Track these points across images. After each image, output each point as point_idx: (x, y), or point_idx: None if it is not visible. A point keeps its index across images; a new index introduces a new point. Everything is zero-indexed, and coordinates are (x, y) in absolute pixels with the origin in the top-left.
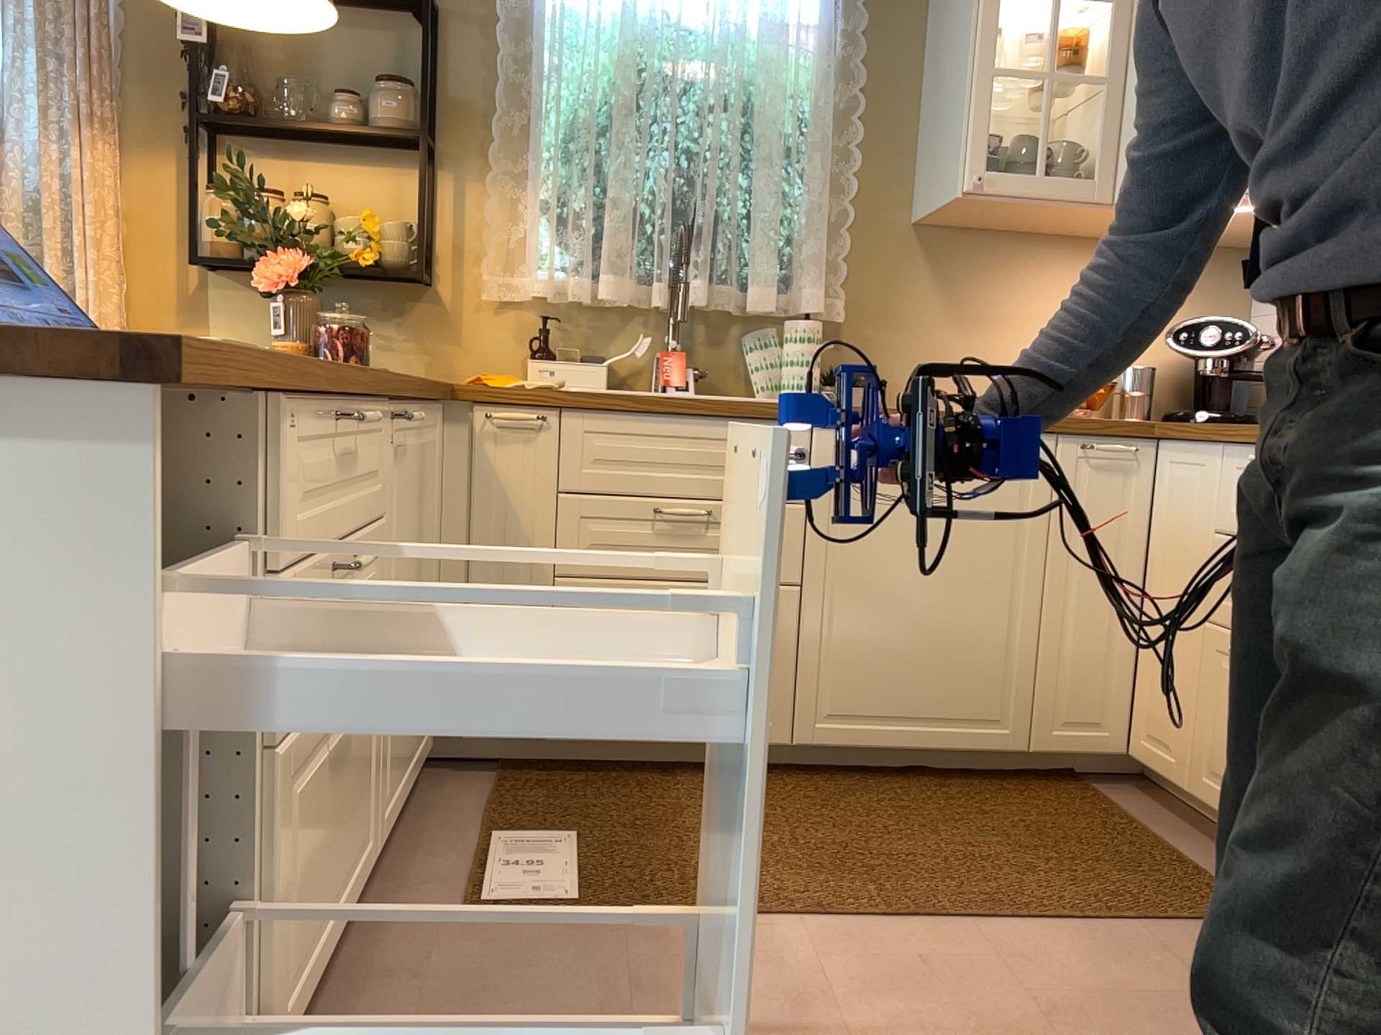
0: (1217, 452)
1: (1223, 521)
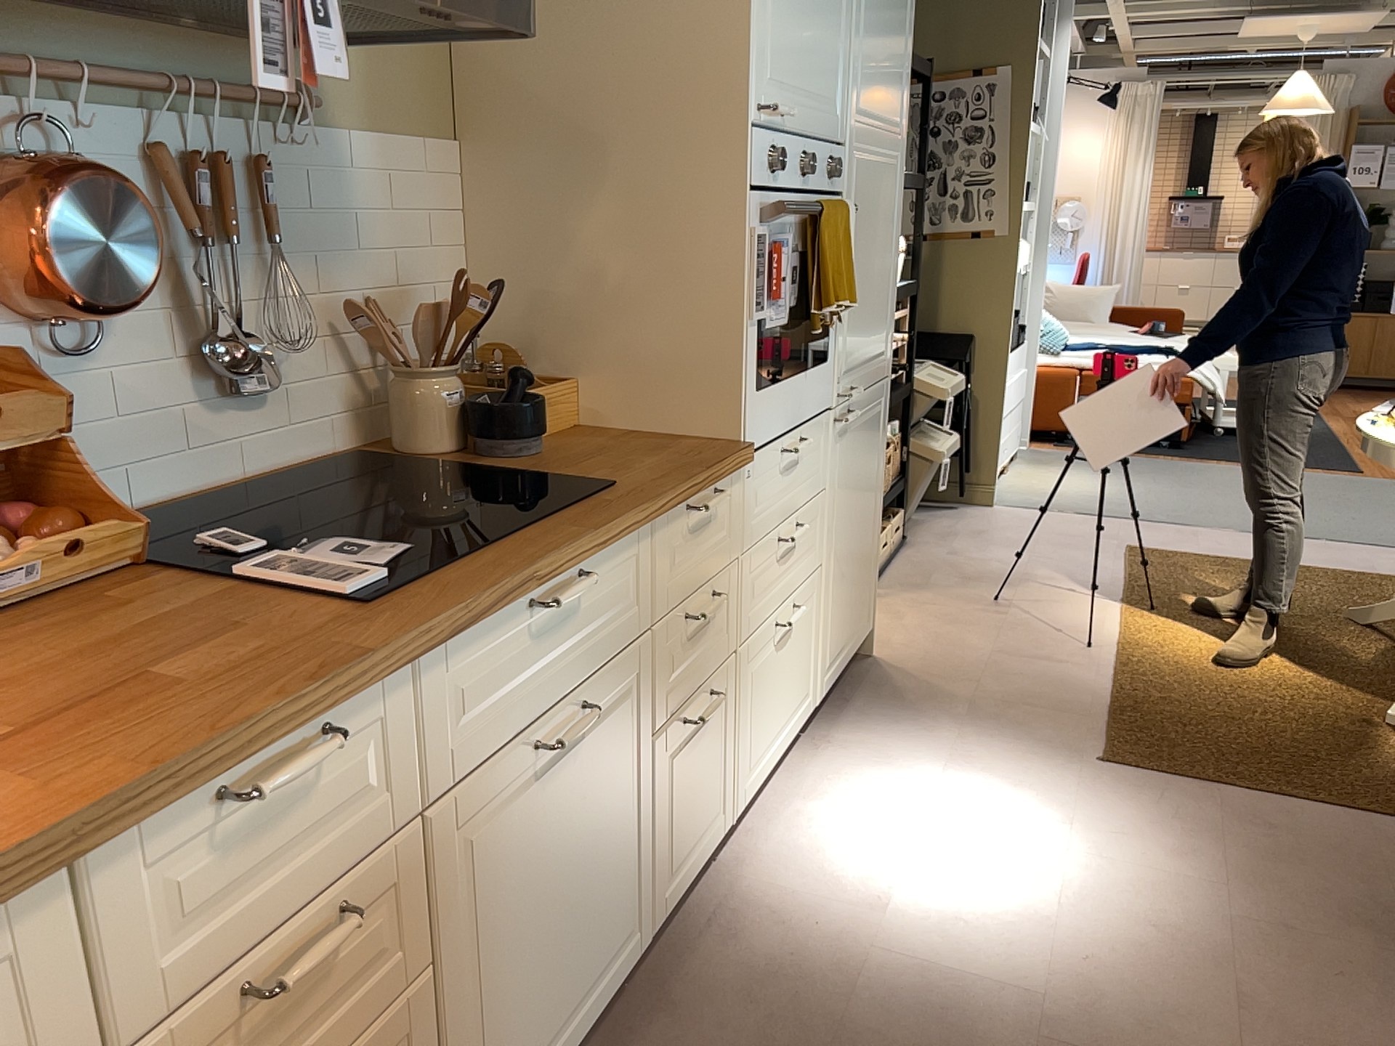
0: (49, 895)
1: (137, 1010)
